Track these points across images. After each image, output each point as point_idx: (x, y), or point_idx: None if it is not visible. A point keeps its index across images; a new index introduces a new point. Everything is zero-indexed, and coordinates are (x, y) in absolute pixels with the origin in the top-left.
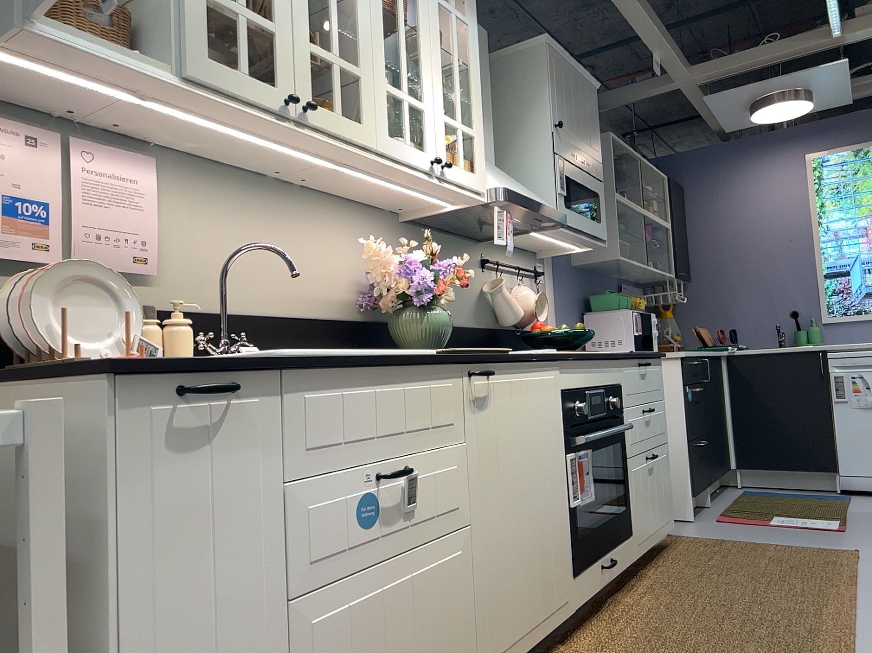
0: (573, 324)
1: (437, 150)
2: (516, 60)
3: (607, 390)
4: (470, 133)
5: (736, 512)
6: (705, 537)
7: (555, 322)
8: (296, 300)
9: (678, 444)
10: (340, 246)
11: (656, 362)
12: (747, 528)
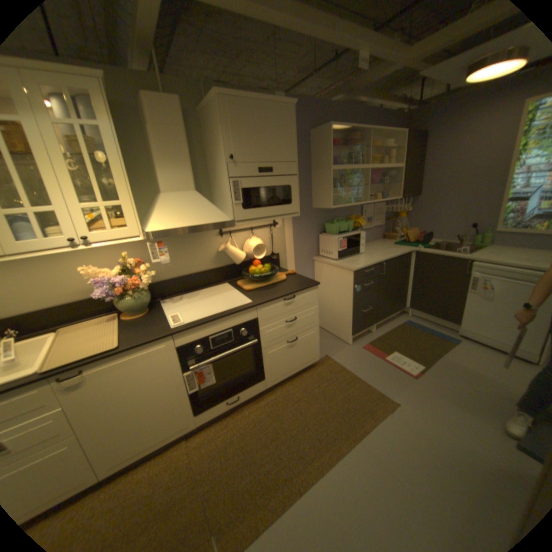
0: (308, 241)
1: (75, 230)
2: (209, 106)
3: (237, 327)
4: (114, 204)
5: (380, 343)
6: (338, 364)
7: (291, 245)
8: (62, 296)
9: (348, 311)
10: (90, 262)
11: (308, 290)
12: (369, 360)
